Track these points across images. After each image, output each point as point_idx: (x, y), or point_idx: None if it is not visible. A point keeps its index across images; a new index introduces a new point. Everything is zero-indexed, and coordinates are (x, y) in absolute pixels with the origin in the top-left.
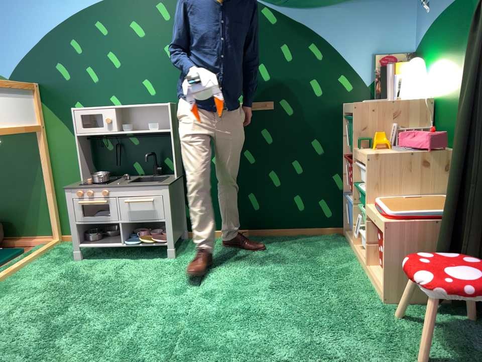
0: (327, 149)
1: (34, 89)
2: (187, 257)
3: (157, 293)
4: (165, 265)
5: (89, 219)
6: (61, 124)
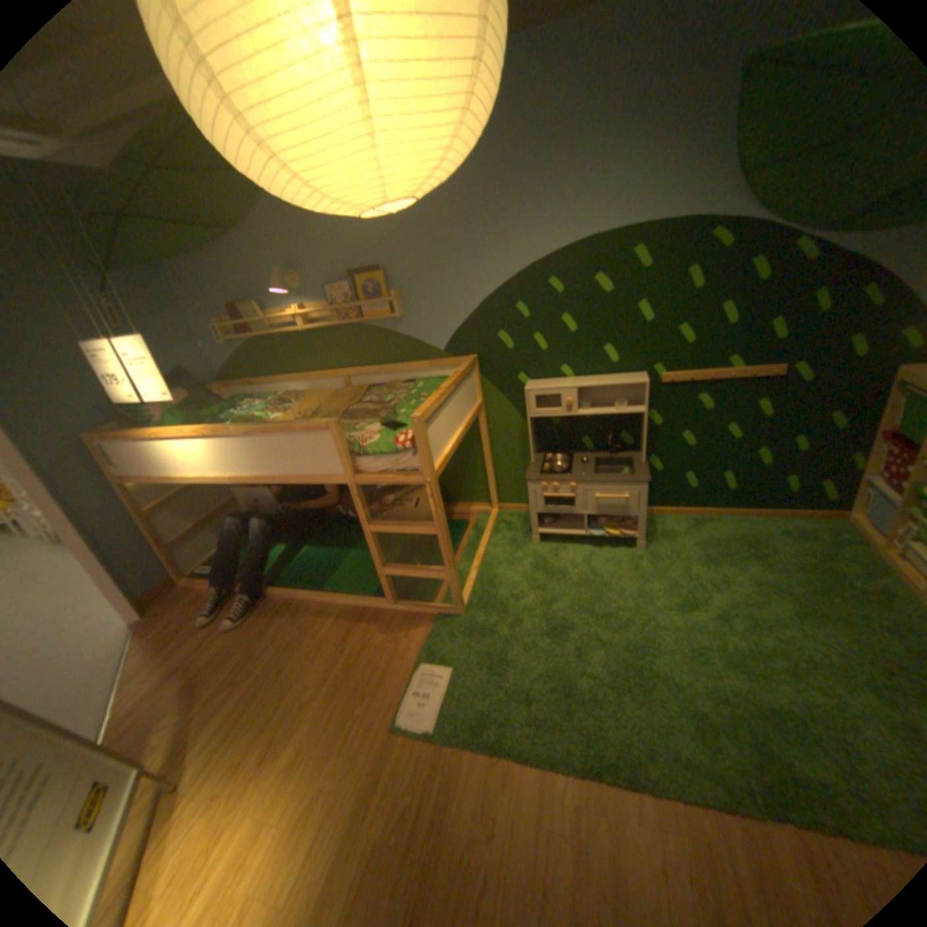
0: (853, 424)
1: (475, 364)
2: (657, 549)
3: (657, 609)
4: (638, 560)
5: (547, 507)
6: (500, 399)
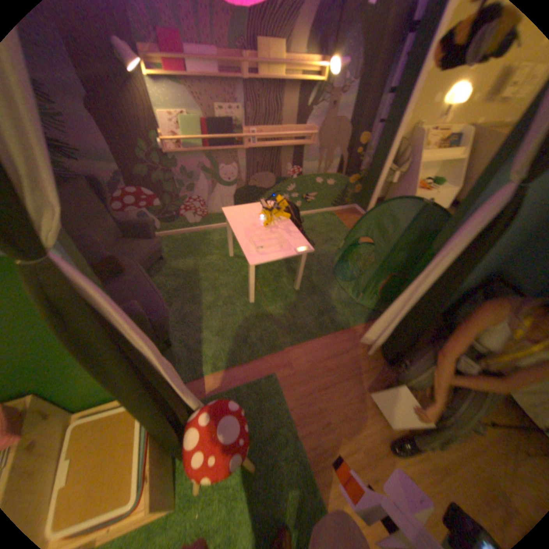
0: None
1: None
2: None
3: None
4: None
5: None
6: None
